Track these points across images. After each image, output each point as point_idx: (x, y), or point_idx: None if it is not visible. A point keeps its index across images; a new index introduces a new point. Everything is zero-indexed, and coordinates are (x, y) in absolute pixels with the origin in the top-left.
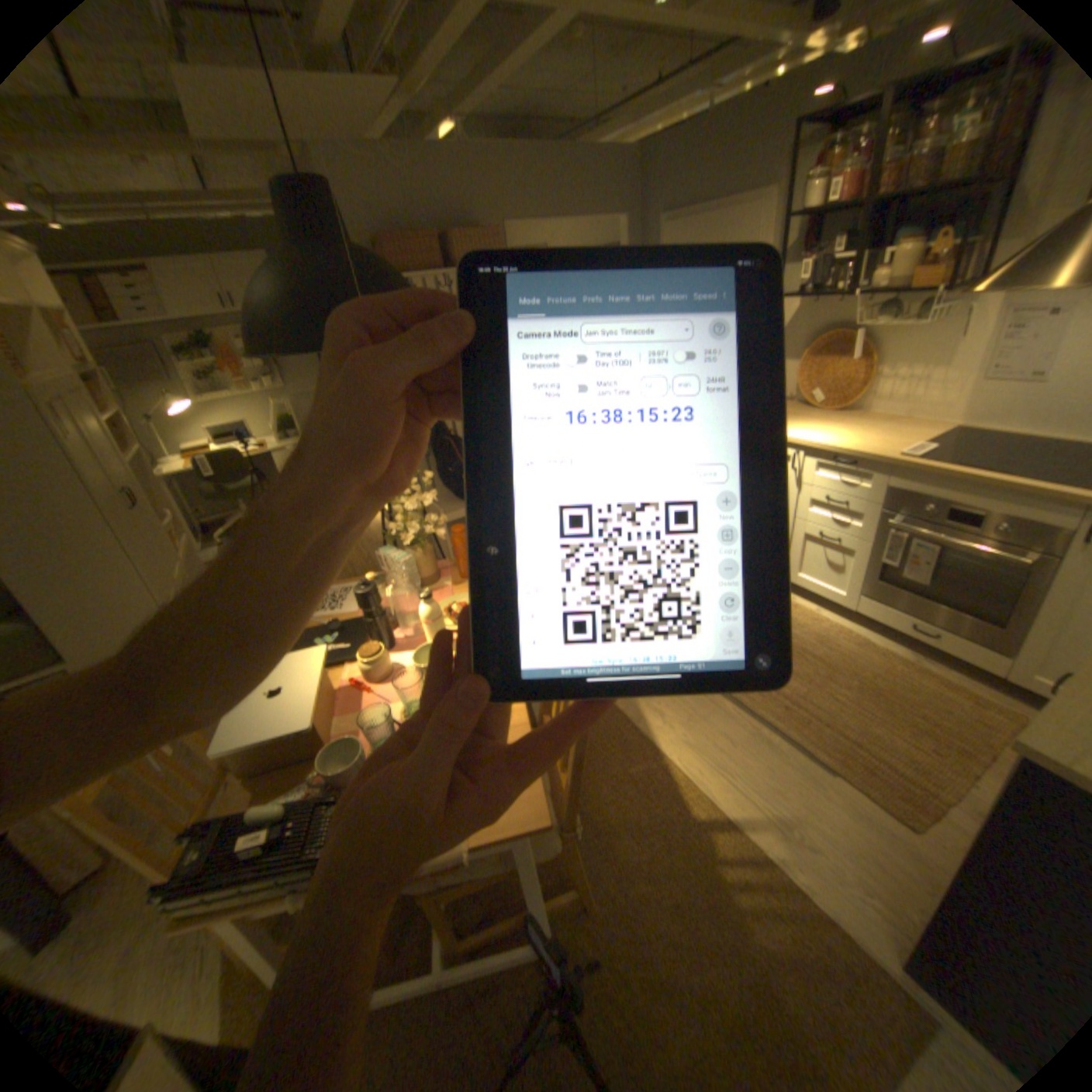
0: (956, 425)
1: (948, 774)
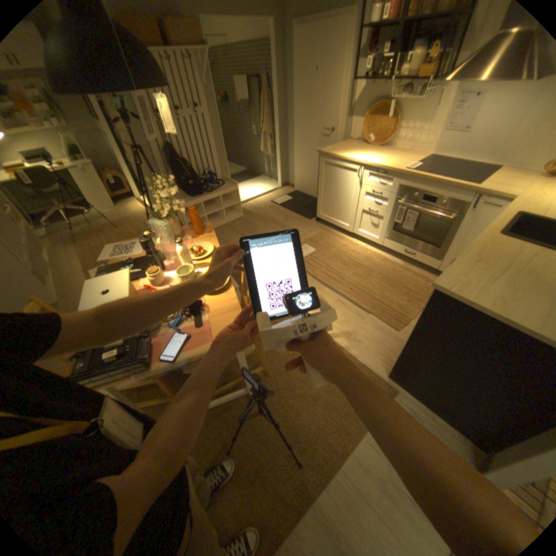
0: (431, 154)
1: (411, 308)
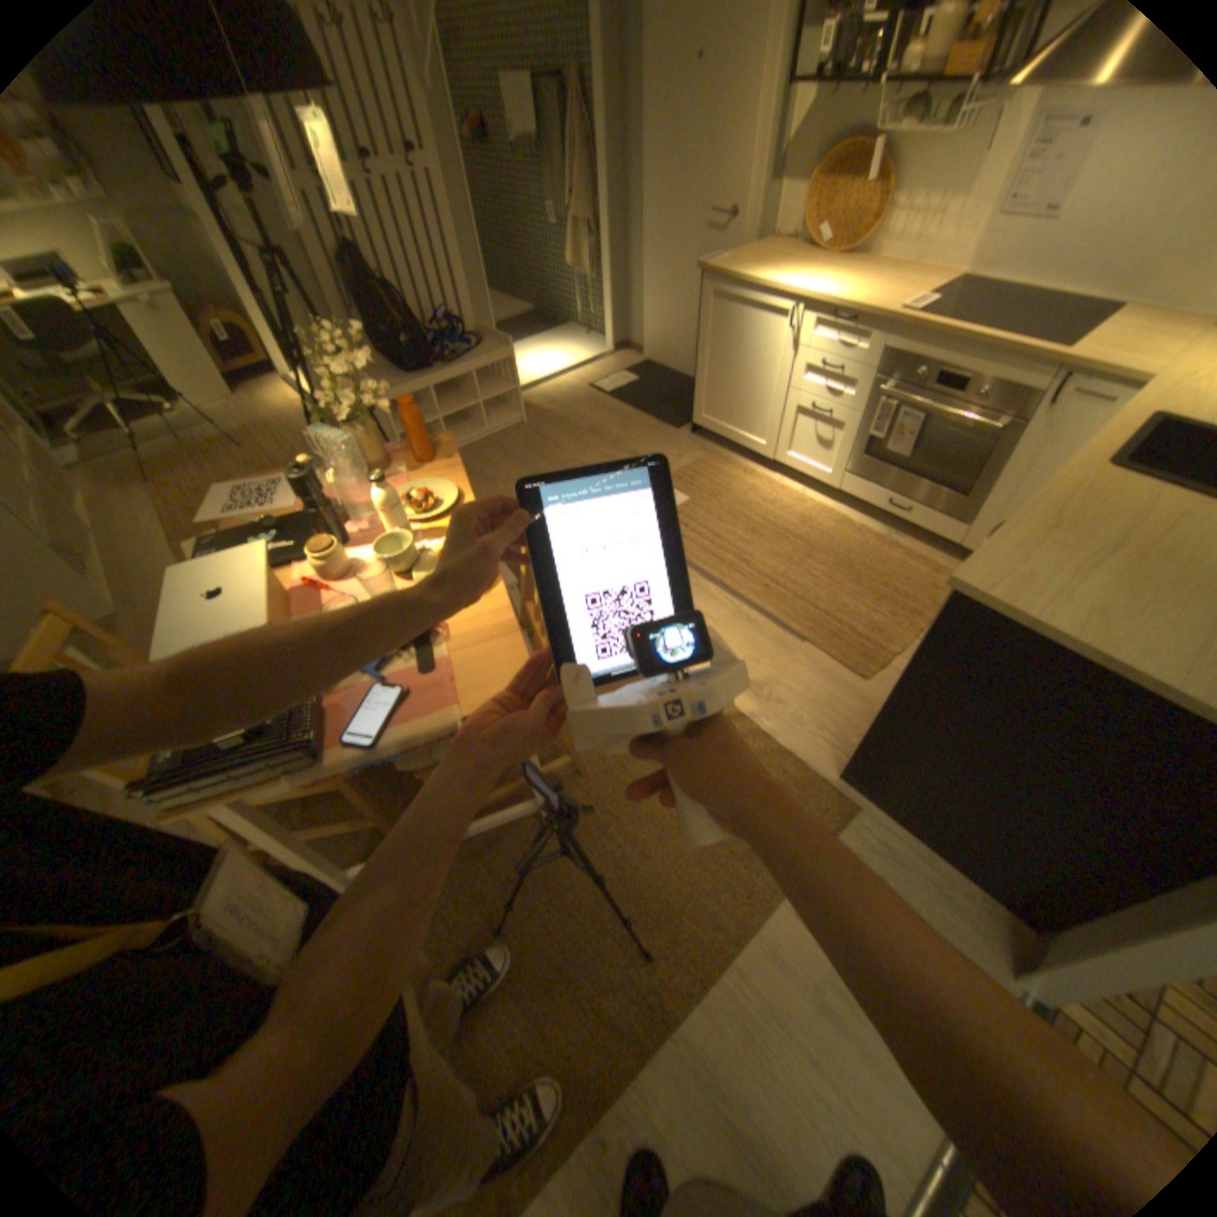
0: (961, 274)
1: (897, 630)
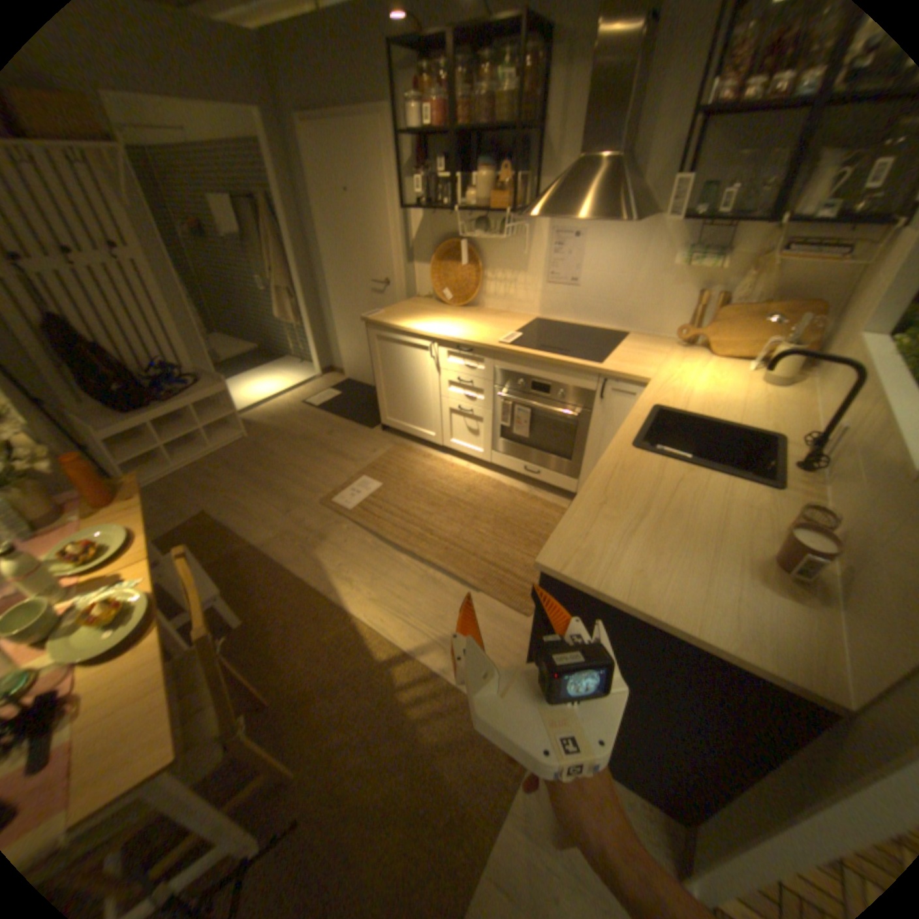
0: (535, 317)
1: None
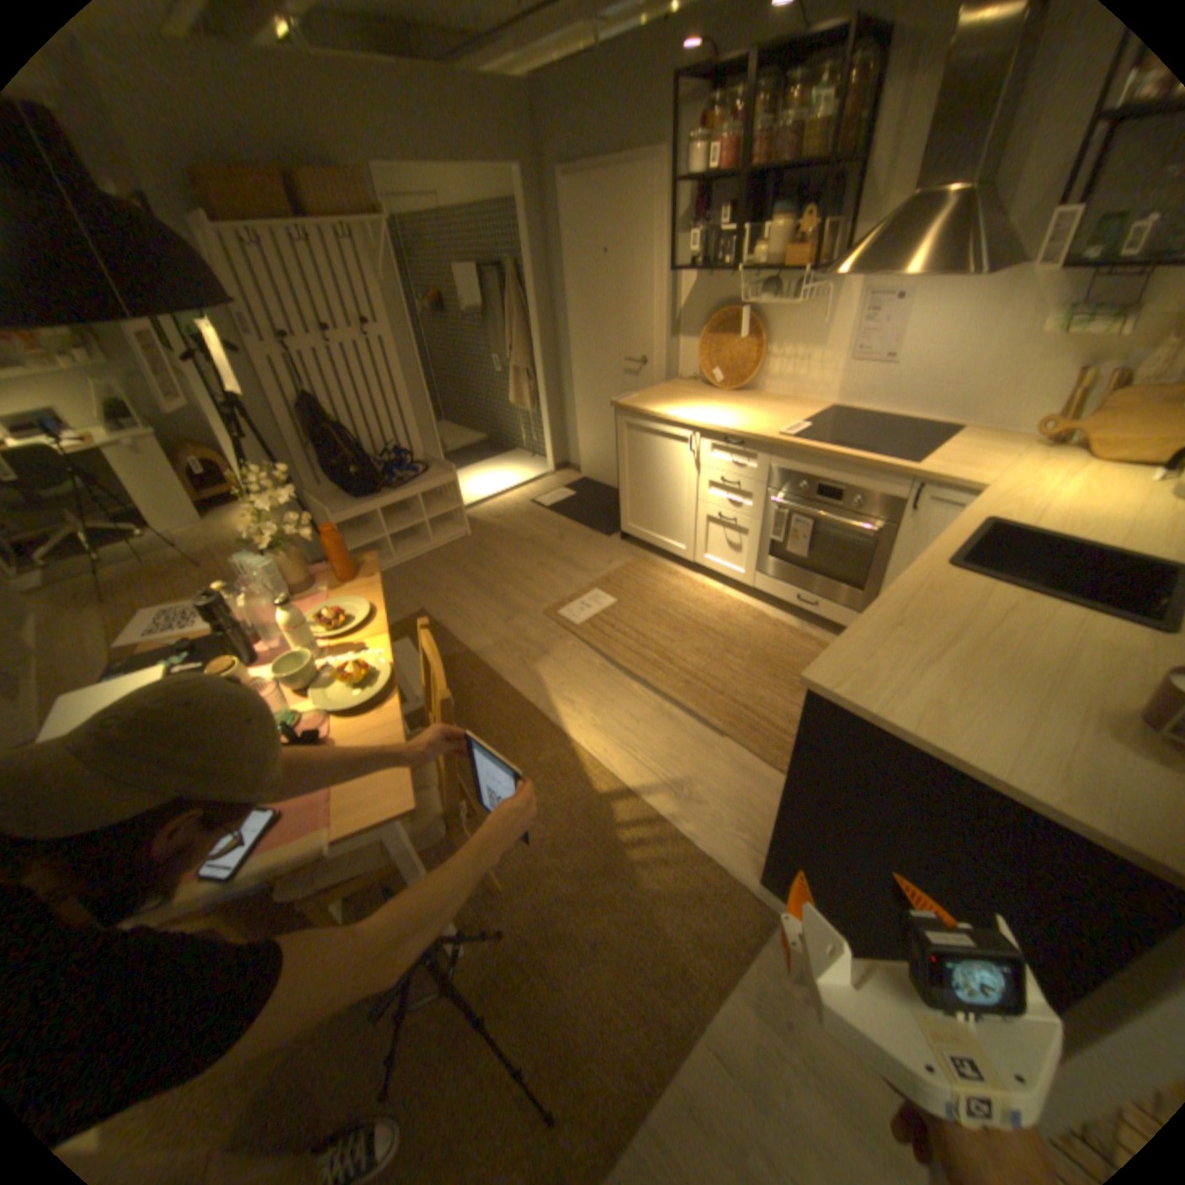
0: (832, 405)
1: None
